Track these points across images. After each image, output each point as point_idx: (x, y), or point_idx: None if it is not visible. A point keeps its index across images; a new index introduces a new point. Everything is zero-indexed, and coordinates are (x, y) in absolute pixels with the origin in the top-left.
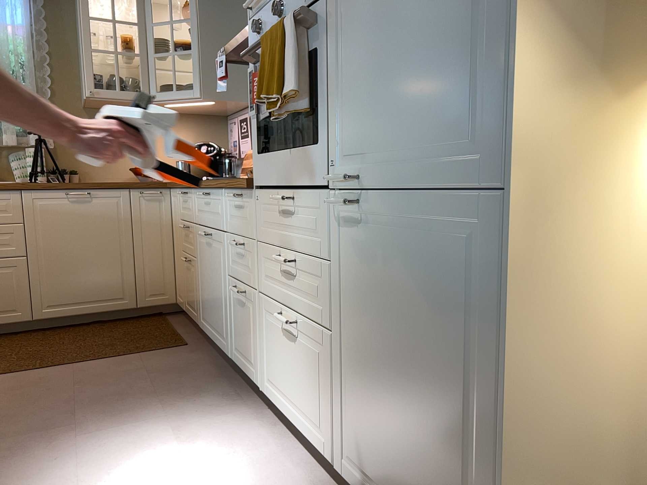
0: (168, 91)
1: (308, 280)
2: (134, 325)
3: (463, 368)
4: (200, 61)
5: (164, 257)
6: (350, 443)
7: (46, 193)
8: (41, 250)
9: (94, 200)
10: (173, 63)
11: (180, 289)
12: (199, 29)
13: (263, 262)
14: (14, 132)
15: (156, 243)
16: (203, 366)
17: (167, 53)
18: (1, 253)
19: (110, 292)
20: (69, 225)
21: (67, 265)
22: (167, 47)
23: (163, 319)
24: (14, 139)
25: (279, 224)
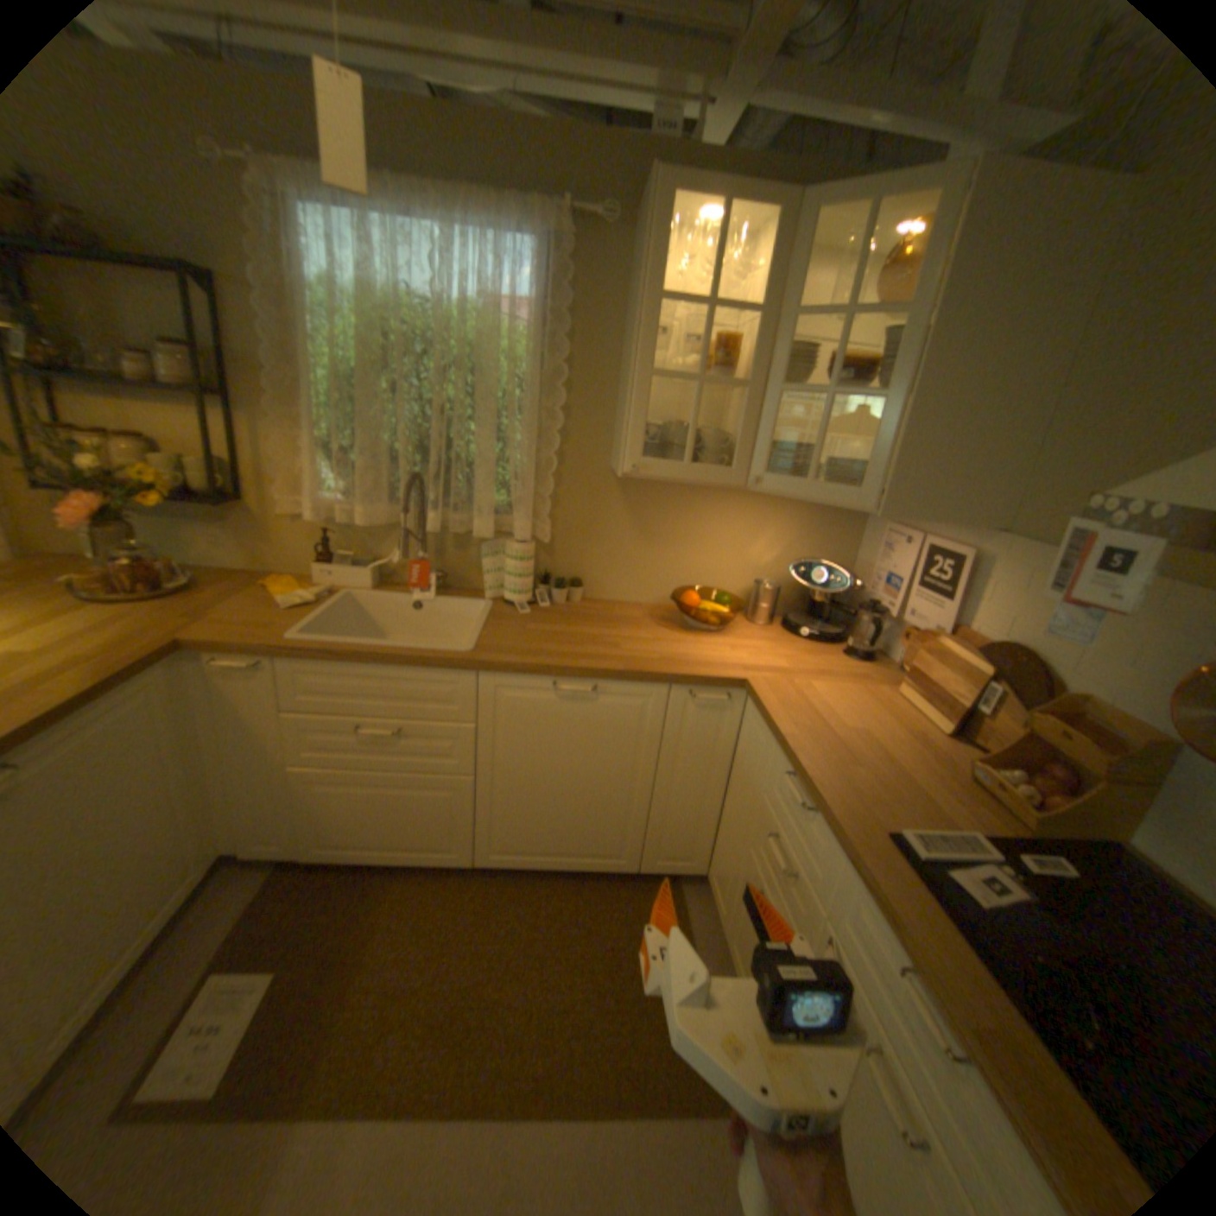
0: (792, 472)
1: None
2: (628, 916)
3: None
4: (907, 424)
5: (706, 805)
6: None
7: (521, 679)
8: (499, 771)
9: (602, 698)
10: (827, 416)
11: (724, 885)
12: (932, 338)
13: None
14: (490, 515)
15: (697, 781)
16: None
17: (818, 386)
18: (436, 768)
19: (600, 846)
20: (550, 735)
21: (537, 798)
22: (813, 364)
23: (679, 905)
24: (489, 529)
25: None
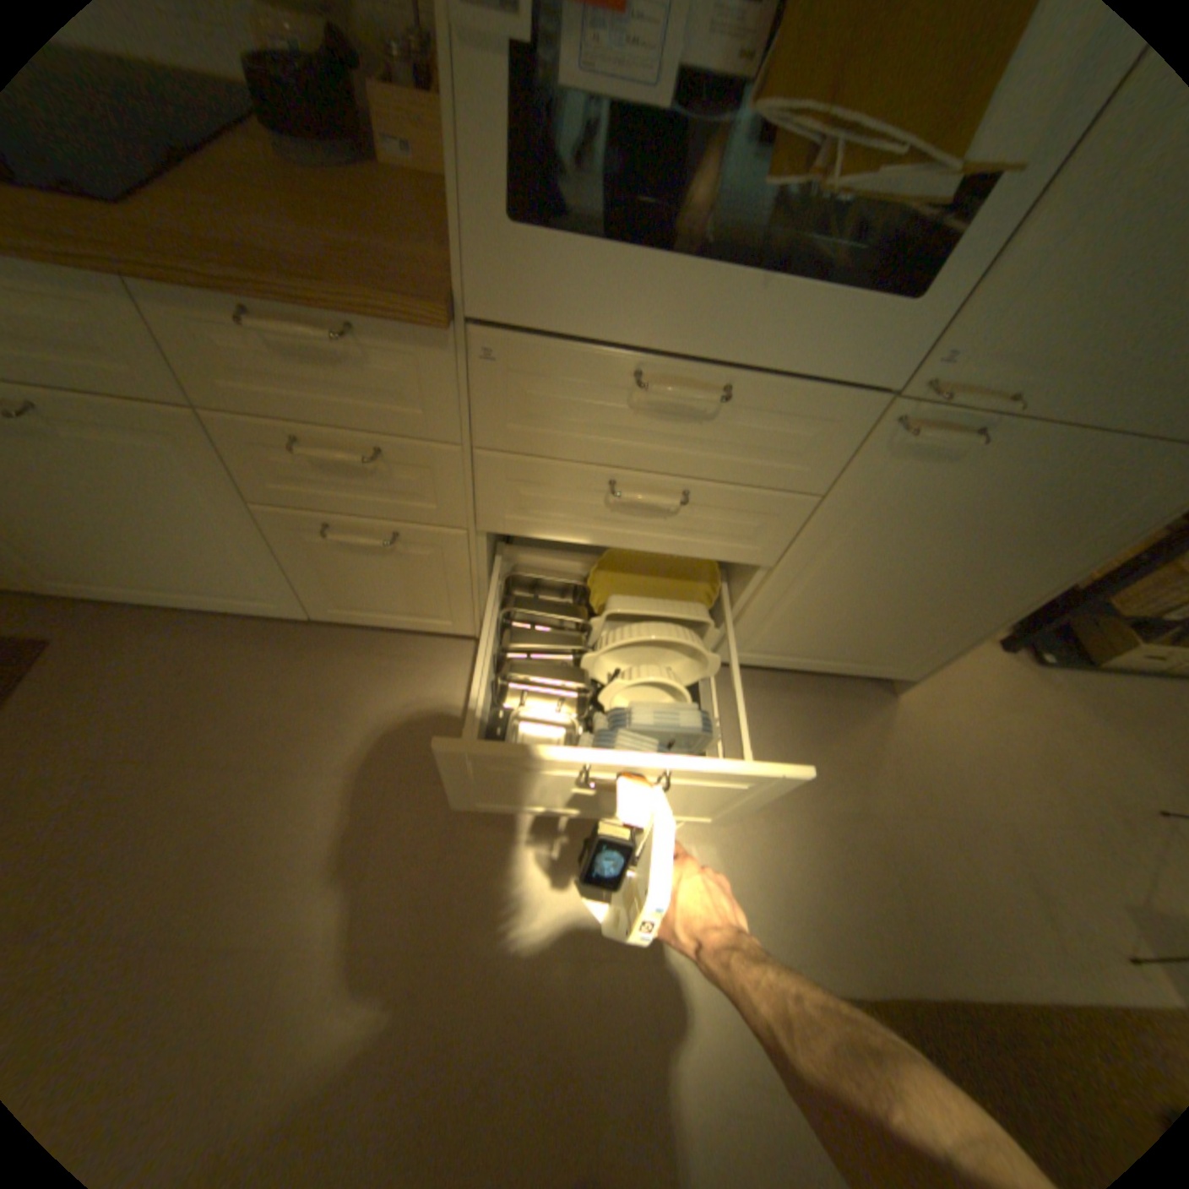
0: None
1: (717, 514)
2: None
3: (1023, 575)
4: None
5: None
6: (756, 640)
7: None
8: None
9: None
10: None
11: None
12: None
13: (505, 485)
14: None
15: None
16: (209, 656)
17: None
18: None
19: None
20: None
21: None
22: None
23: None
24: None
25: (618, 424)
